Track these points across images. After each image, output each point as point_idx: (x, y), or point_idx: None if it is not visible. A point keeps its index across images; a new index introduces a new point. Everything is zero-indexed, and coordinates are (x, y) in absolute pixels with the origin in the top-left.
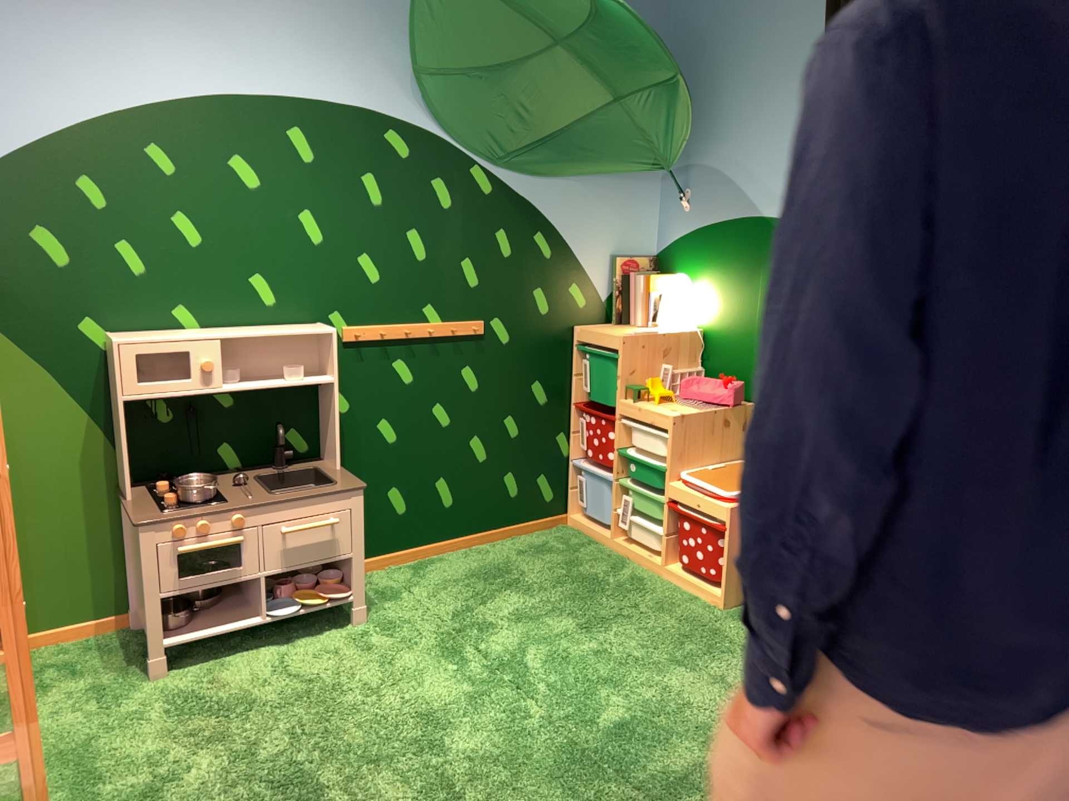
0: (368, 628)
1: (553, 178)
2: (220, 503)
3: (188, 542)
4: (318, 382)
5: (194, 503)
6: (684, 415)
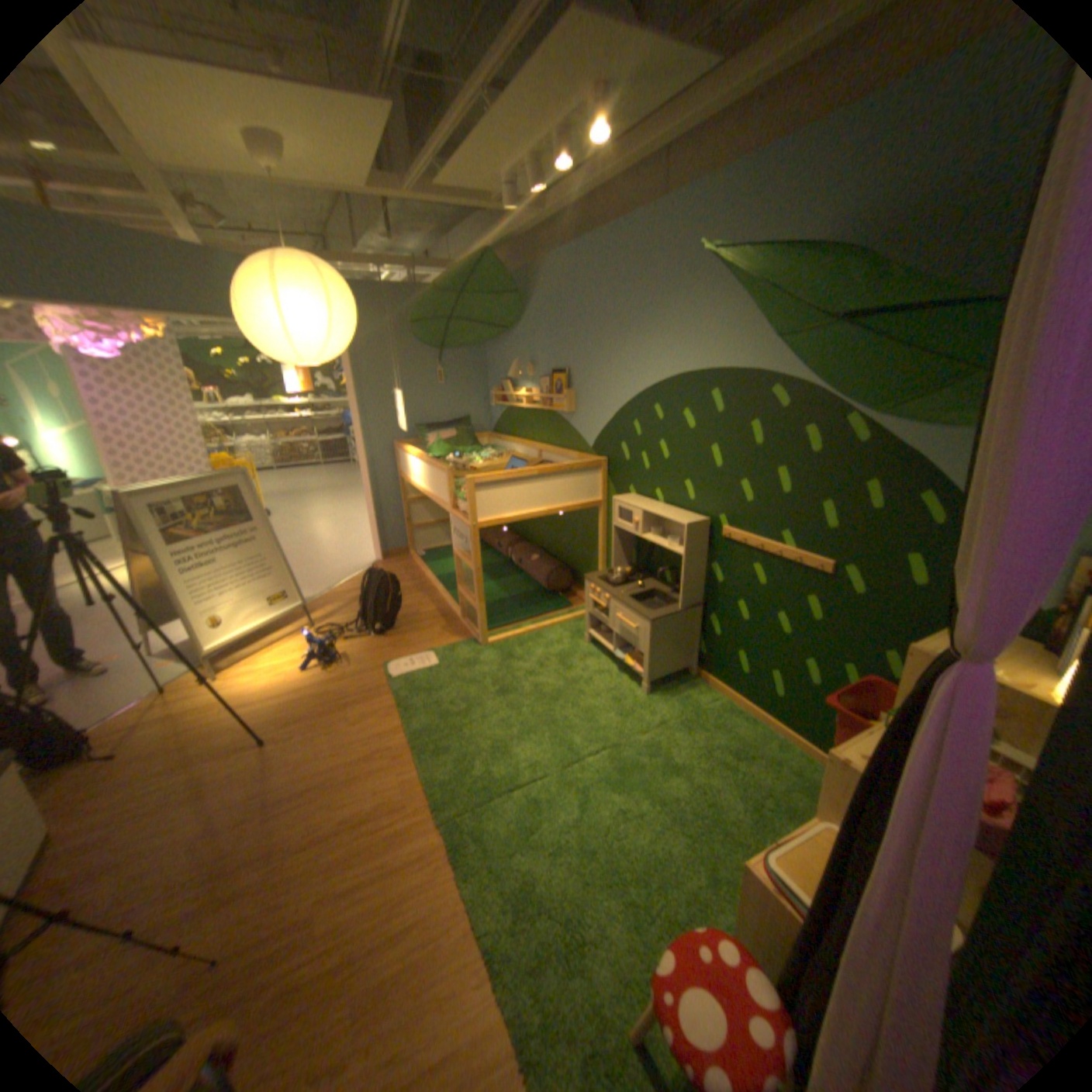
0: (641, 699)
1: (964, 428)
2: (614, 588)
3: (594, 595)
4: (675, 553)
5: (605, 582)
6: (849, 766)
